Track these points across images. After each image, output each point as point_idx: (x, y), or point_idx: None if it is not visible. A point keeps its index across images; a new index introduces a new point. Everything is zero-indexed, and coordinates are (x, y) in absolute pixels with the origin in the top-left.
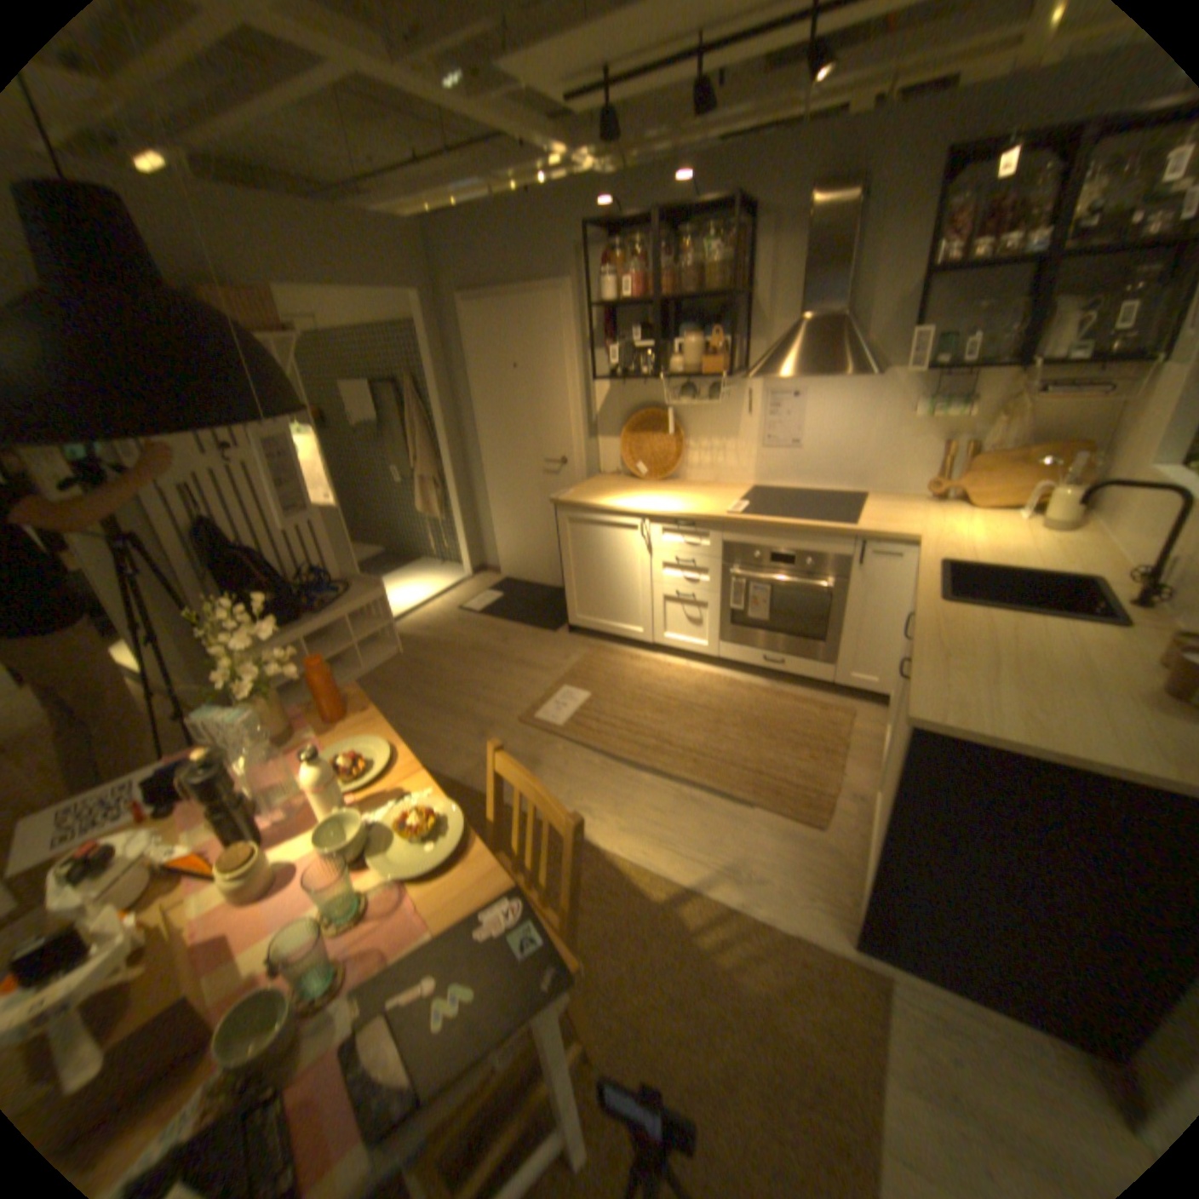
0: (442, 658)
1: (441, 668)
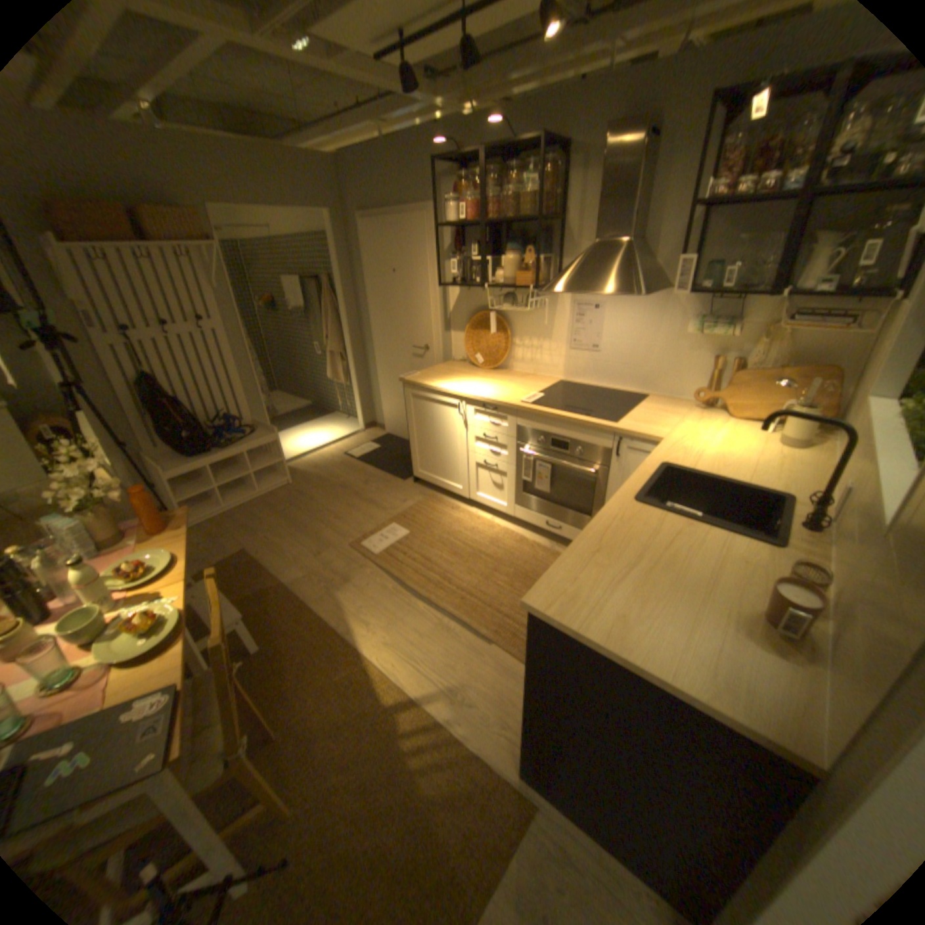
0: (317, 489)
1: (313, 497)
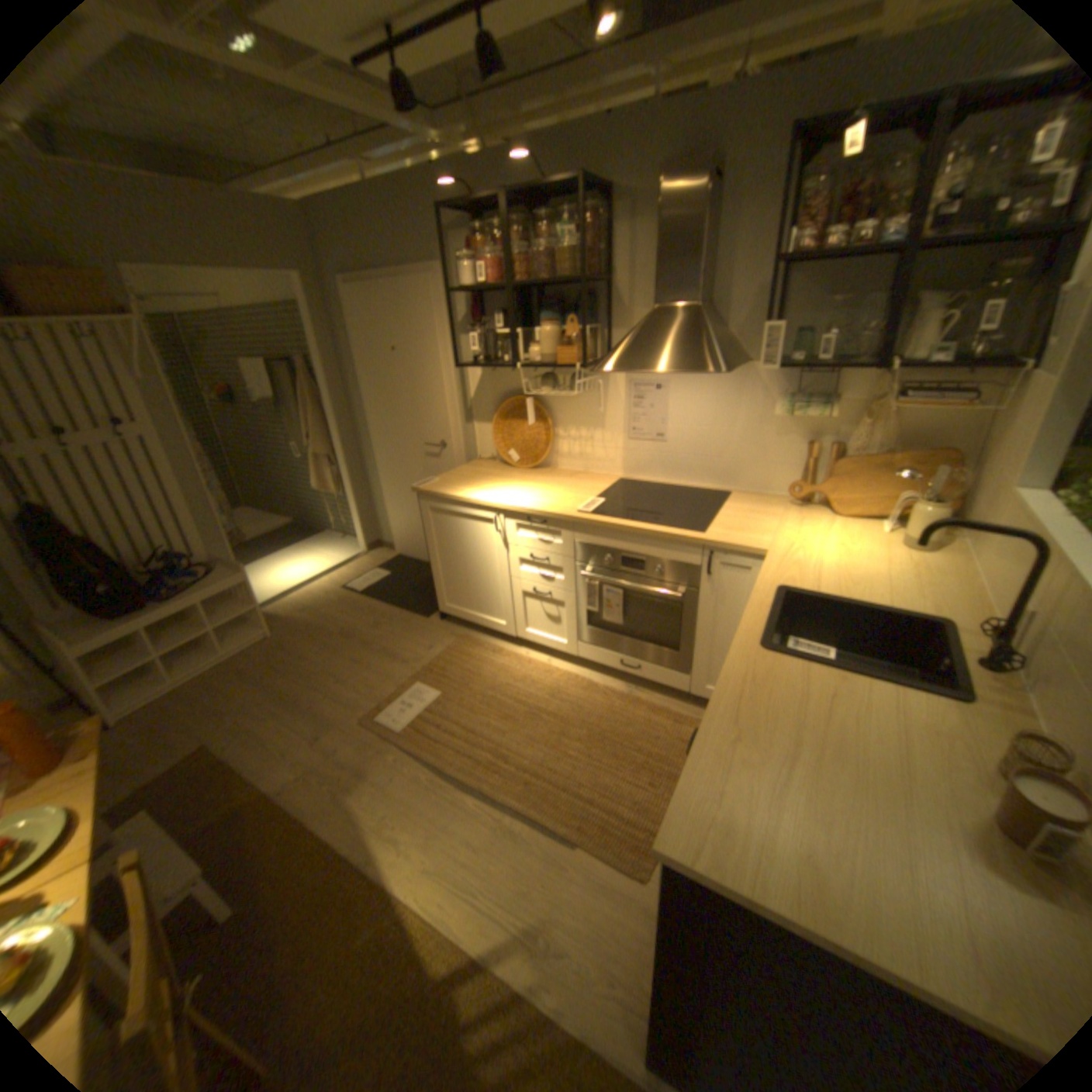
0: (306, 643)
1: (301, 655)
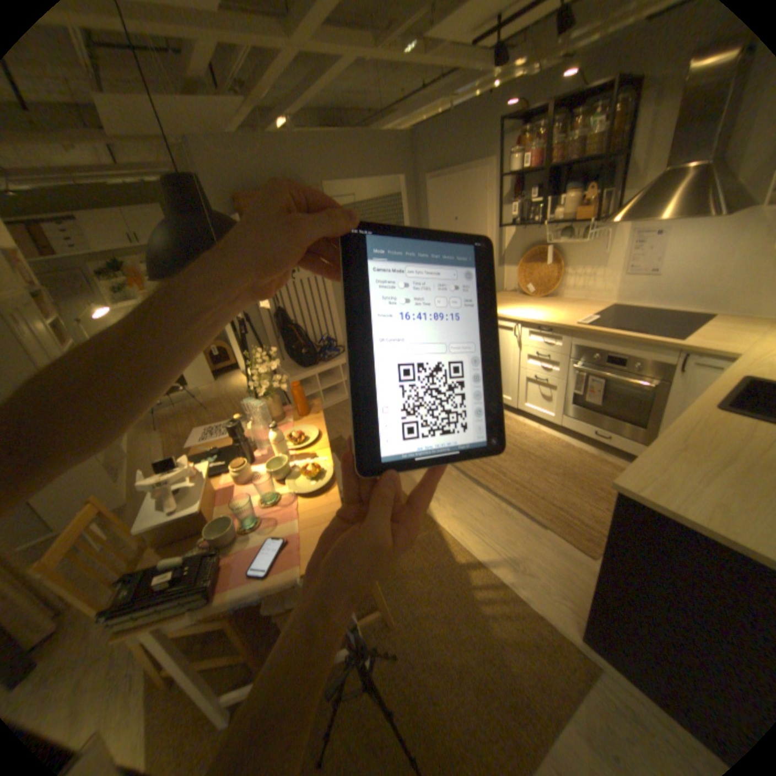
0: None
1: None
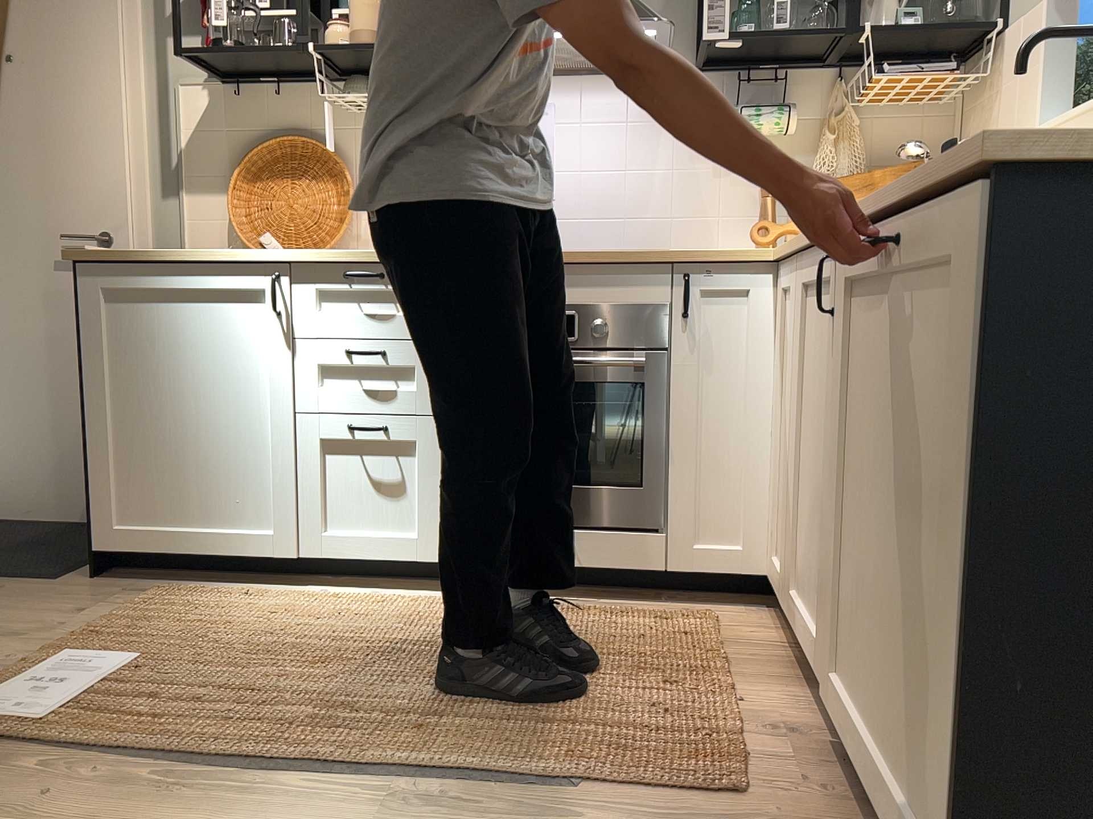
0: None
1: None
